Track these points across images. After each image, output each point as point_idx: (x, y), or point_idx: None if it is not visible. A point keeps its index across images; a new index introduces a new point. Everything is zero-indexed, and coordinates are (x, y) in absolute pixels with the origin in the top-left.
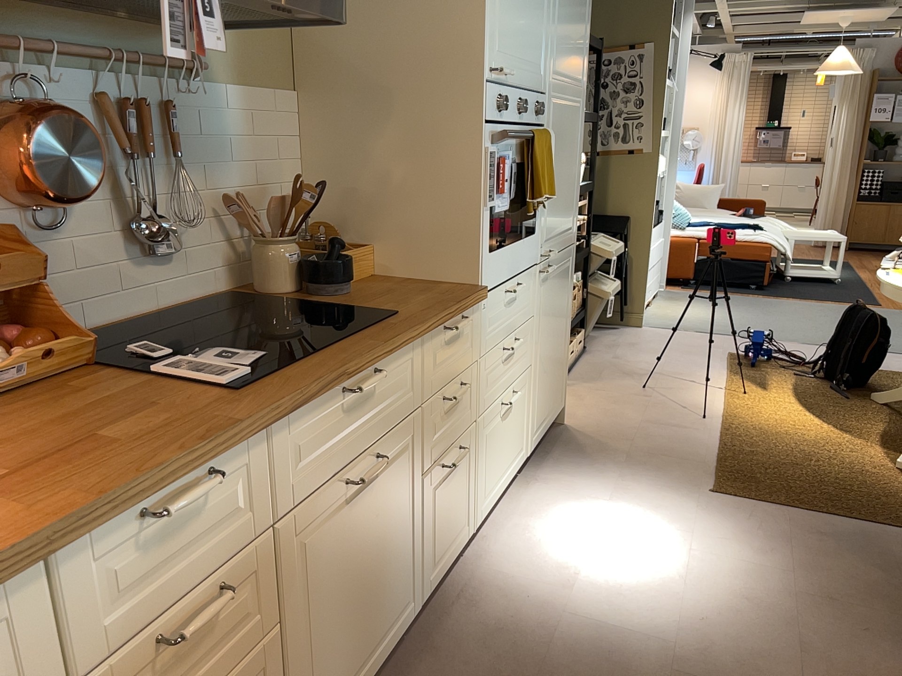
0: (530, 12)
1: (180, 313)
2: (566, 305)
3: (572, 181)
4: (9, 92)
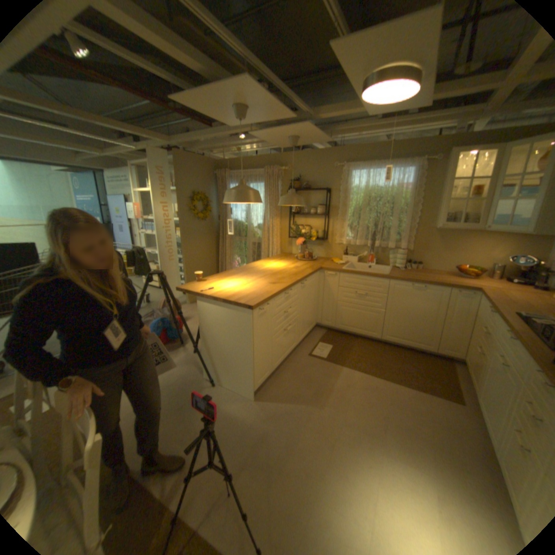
0: None
1: None
2: None
3: None
4: None
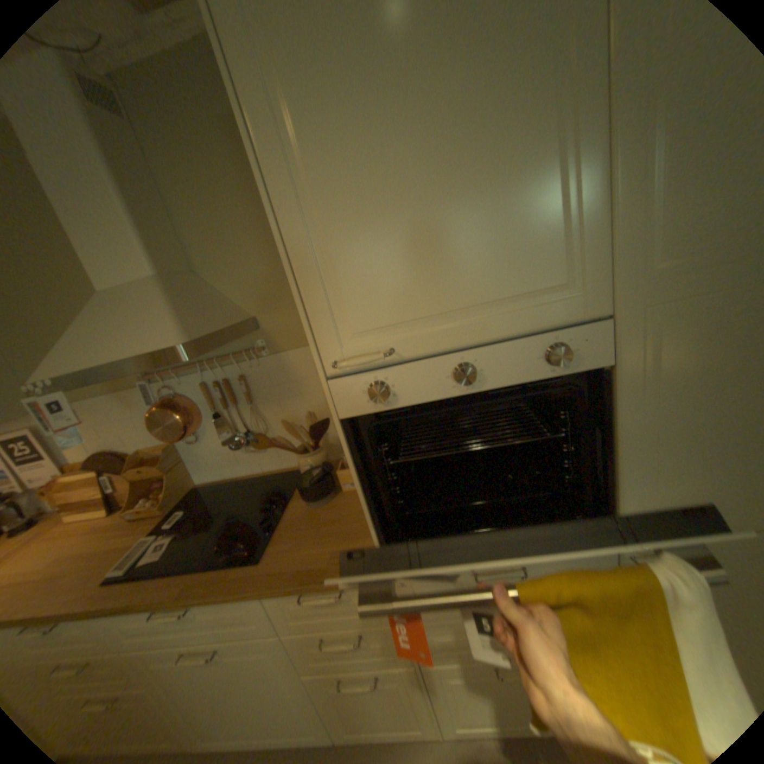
0: (471, 222)
1: (266, 479)
2: None
3: None
4: (159, 395)
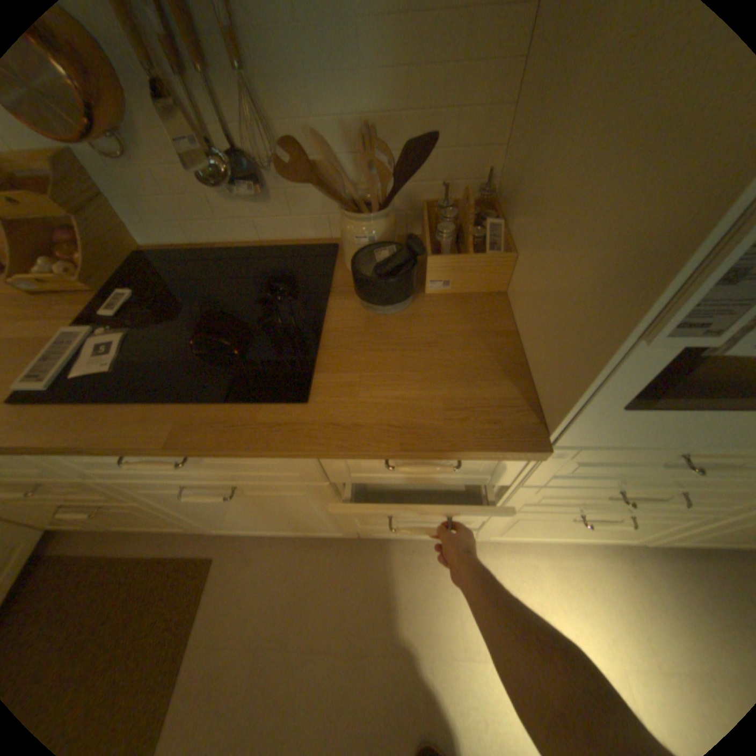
0: None
1: (269, 252)
2: None
3: None
4: None
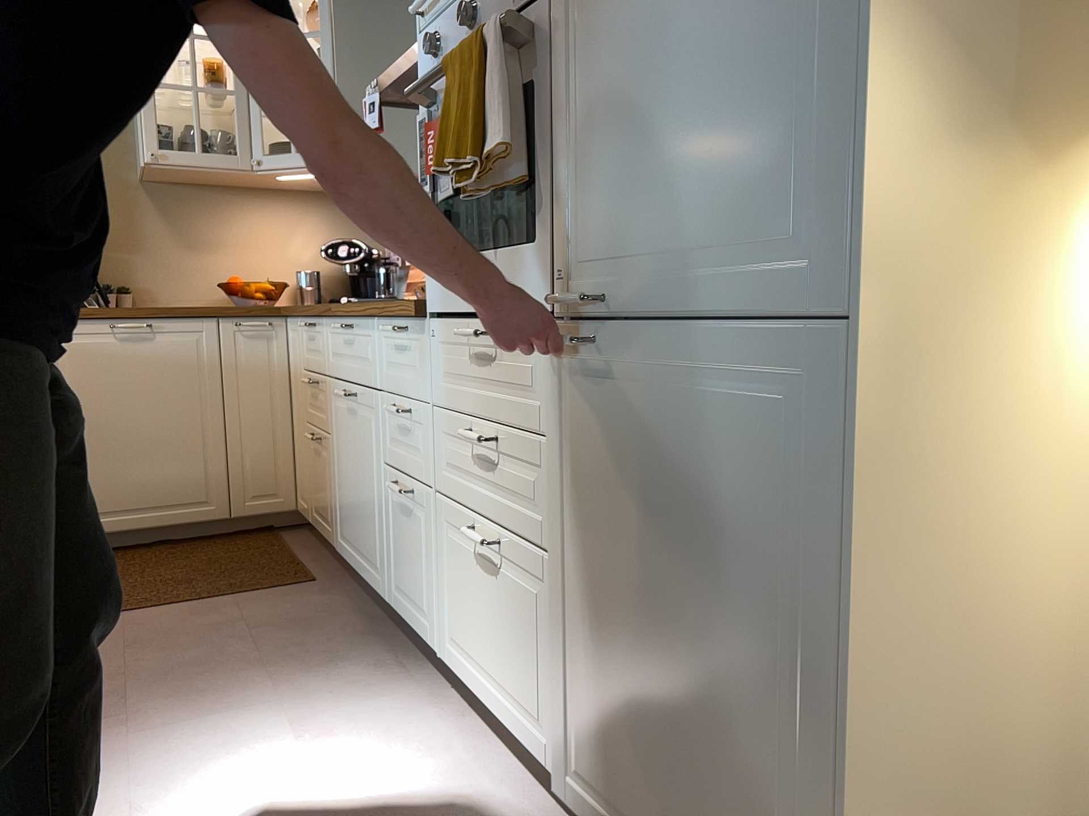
0: None
1: None
2: (779, 574)
3: (767, 49)
4: None
